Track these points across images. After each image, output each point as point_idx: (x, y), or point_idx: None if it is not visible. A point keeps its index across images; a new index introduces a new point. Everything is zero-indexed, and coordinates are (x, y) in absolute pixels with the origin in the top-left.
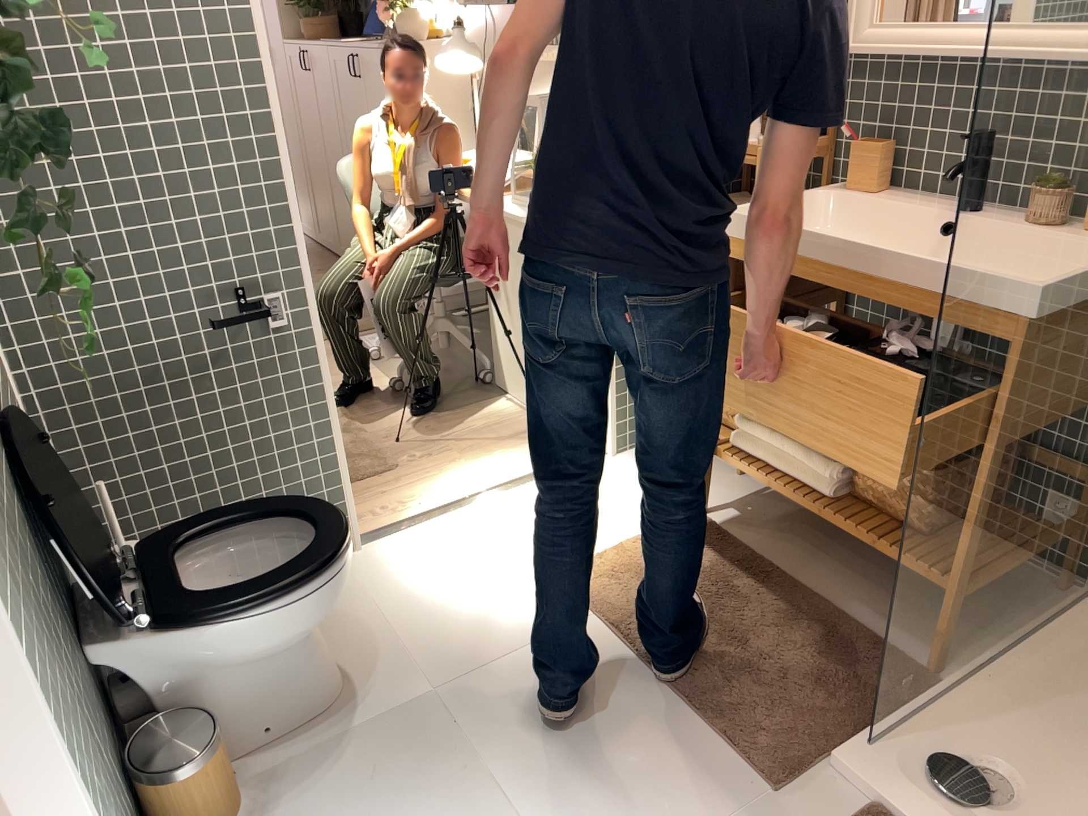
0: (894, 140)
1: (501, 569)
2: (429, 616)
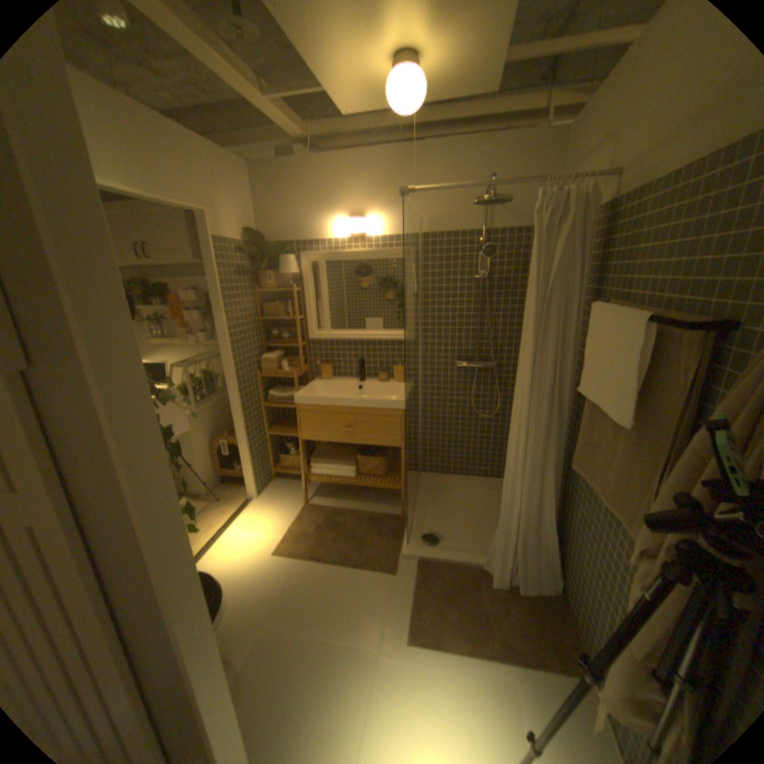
0: (331, 362)
1: (247, 566)
2: (231, 605)
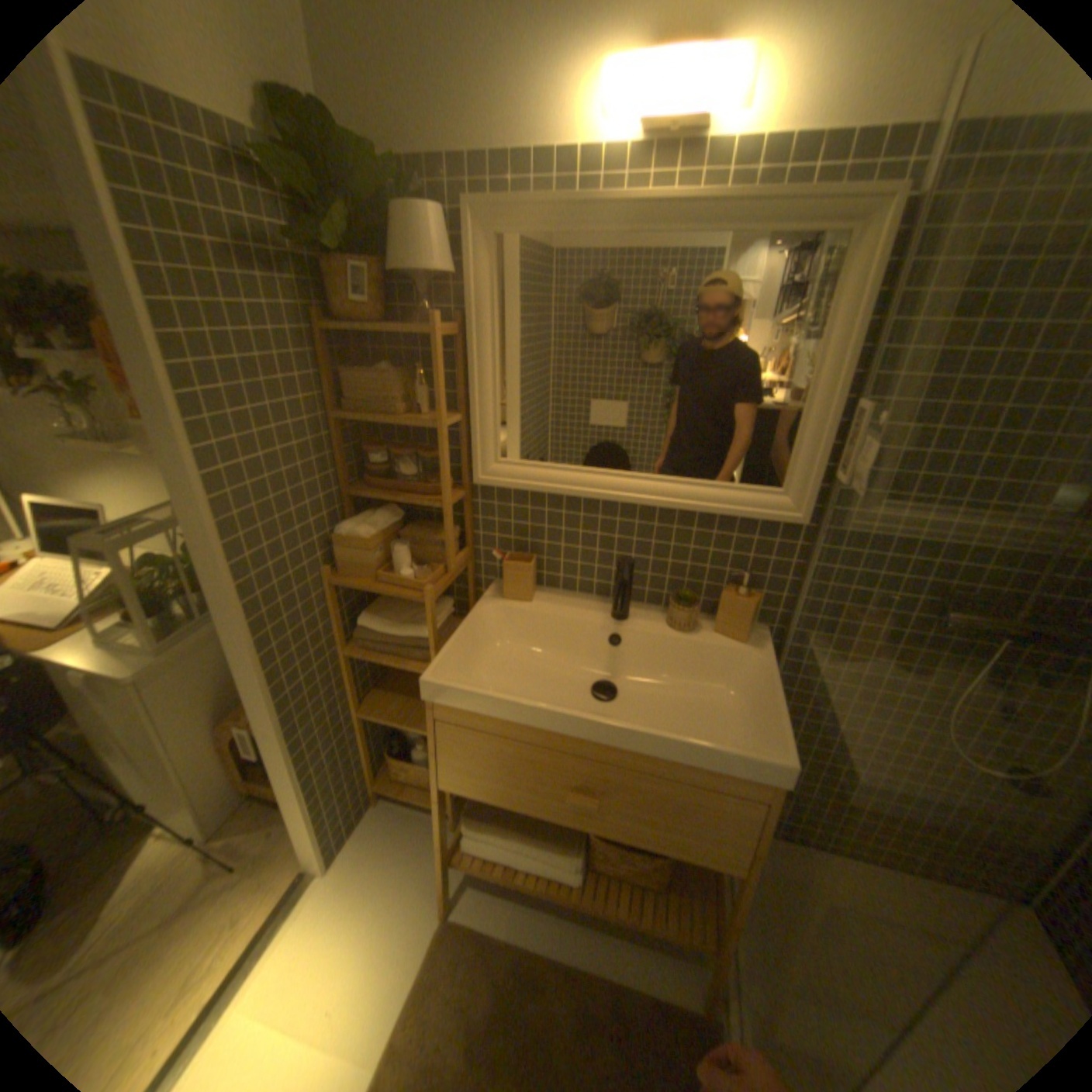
0: (534, 548)
1: None
2: None
